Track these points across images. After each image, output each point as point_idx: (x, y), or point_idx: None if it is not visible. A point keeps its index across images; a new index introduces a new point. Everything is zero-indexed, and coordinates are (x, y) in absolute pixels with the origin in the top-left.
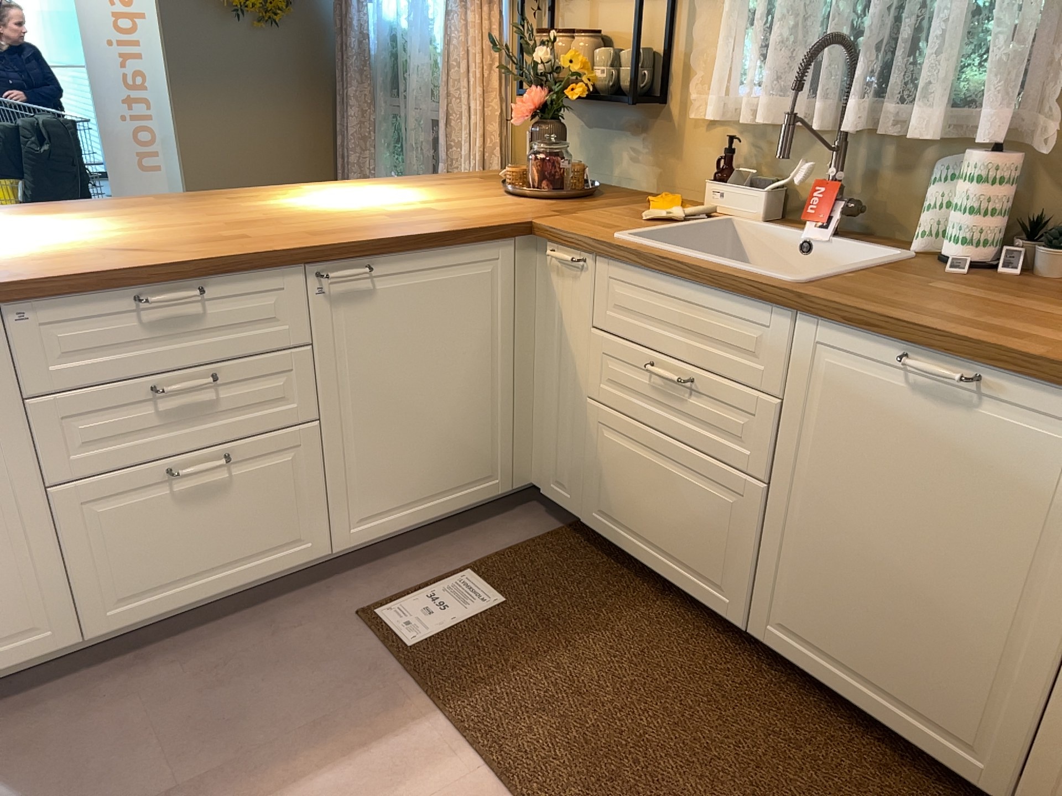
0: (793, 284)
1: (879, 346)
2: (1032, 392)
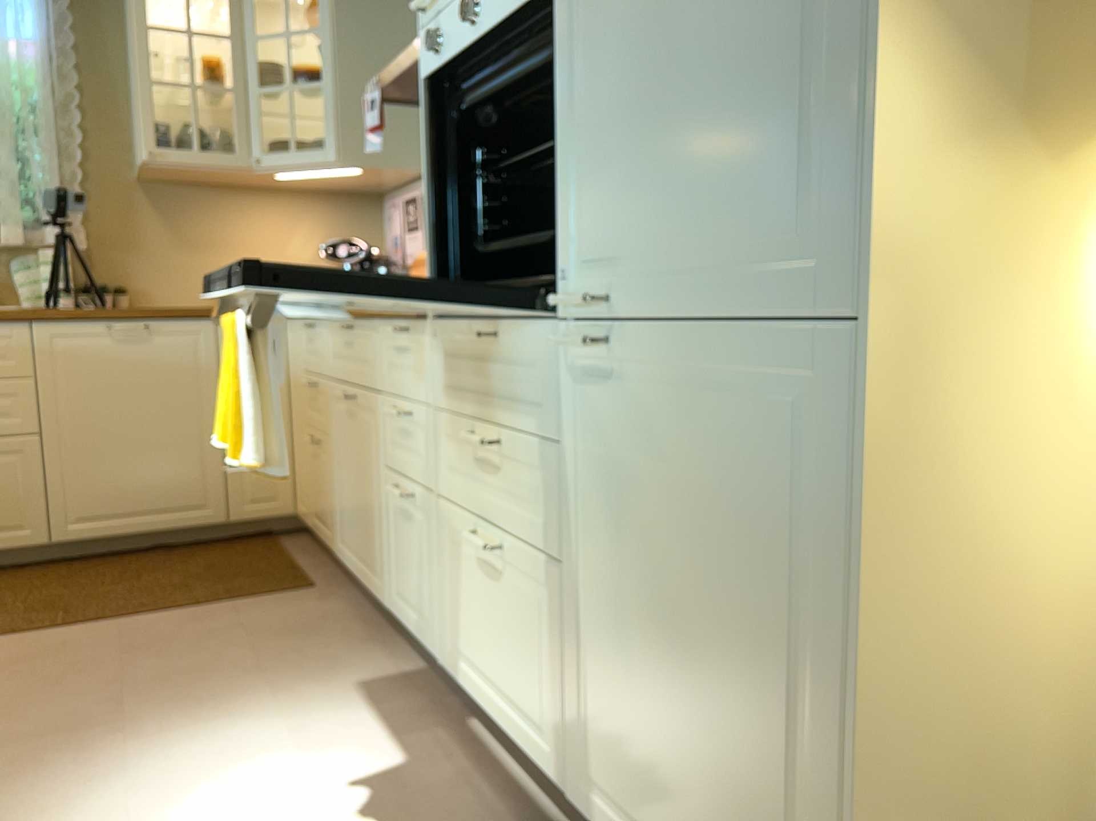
0: (16, 309)
1: (88, 326)
2: (169, 324)
